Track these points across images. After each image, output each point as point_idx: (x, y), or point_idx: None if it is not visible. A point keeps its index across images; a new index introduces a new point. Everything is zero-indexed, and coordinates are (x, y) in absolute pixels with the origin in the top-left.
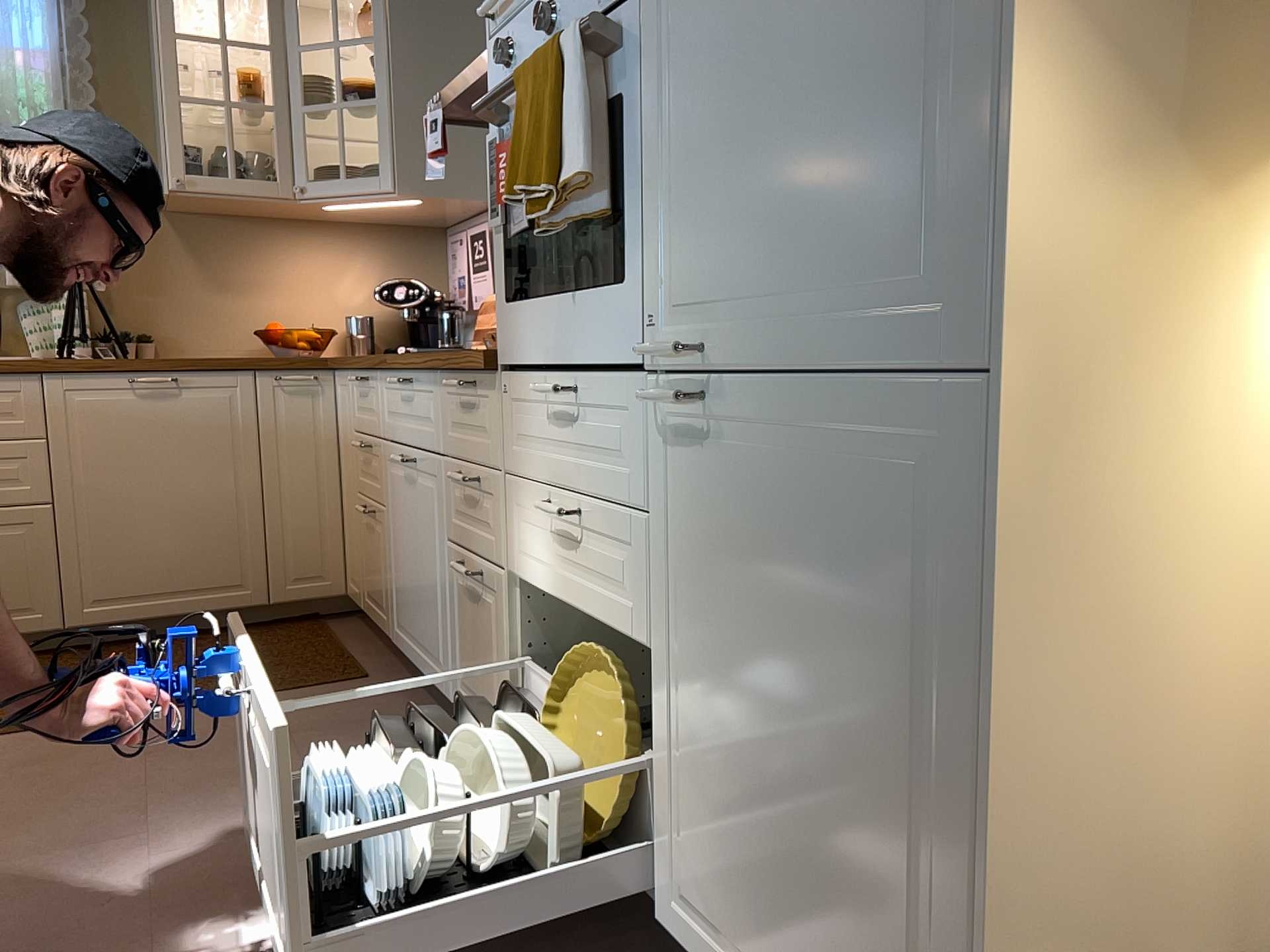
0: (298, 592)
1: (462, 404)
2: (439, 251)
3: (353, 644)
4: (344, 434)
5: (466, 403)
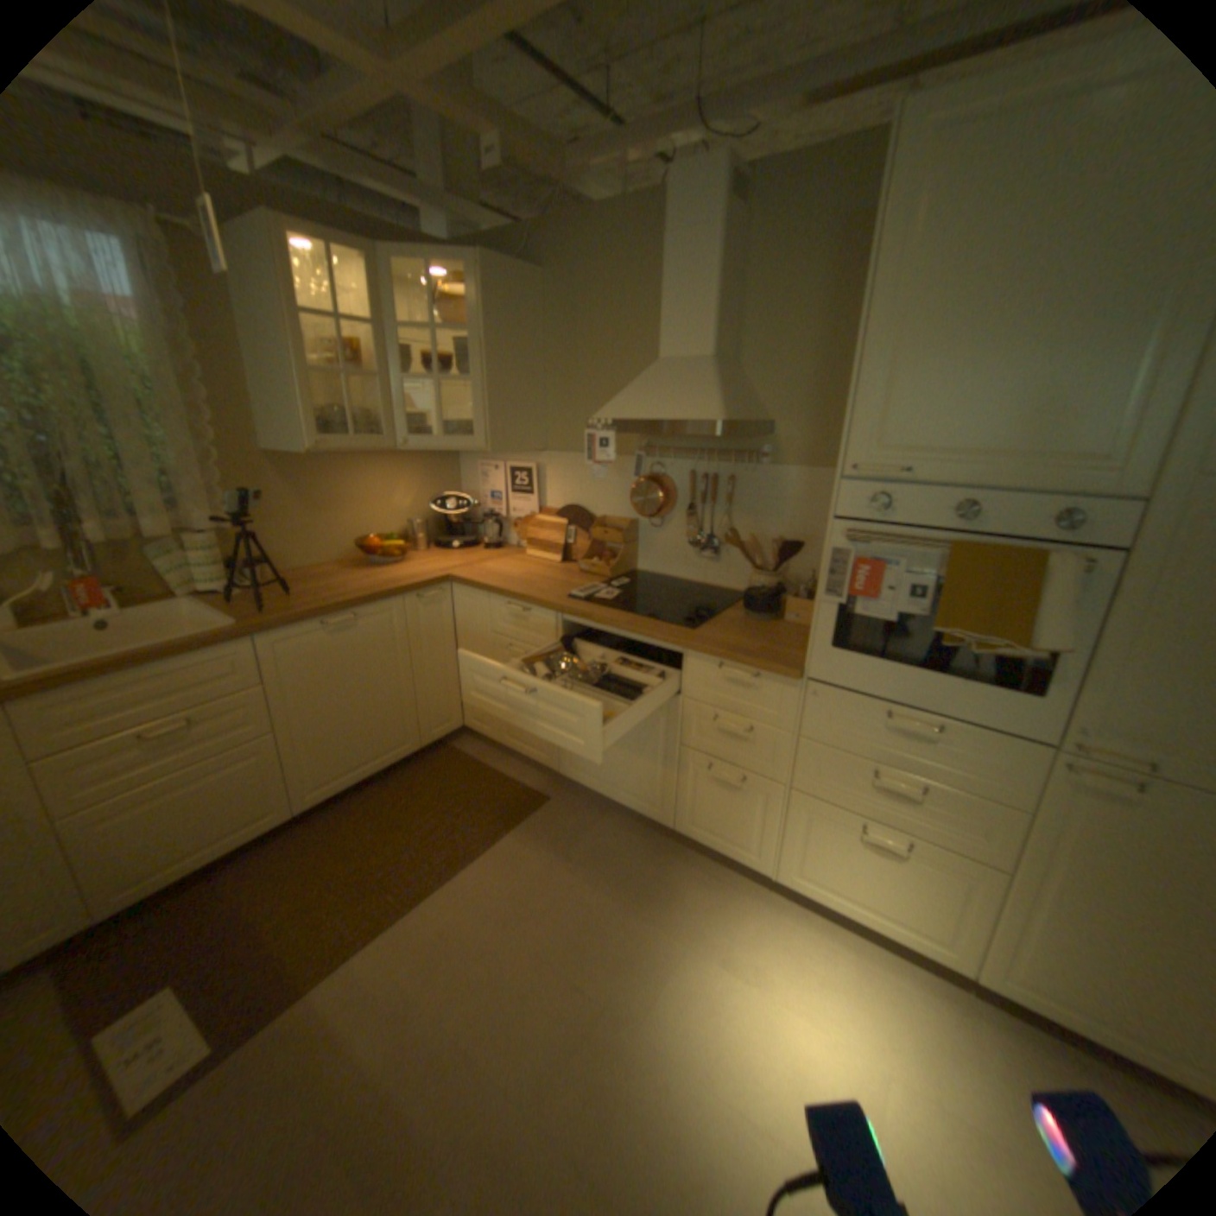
0: (437, 735)
1: (729, 679)
2: (453, 464)
3: (497, 766)
4: (470, 630)
5: (733, 678)
